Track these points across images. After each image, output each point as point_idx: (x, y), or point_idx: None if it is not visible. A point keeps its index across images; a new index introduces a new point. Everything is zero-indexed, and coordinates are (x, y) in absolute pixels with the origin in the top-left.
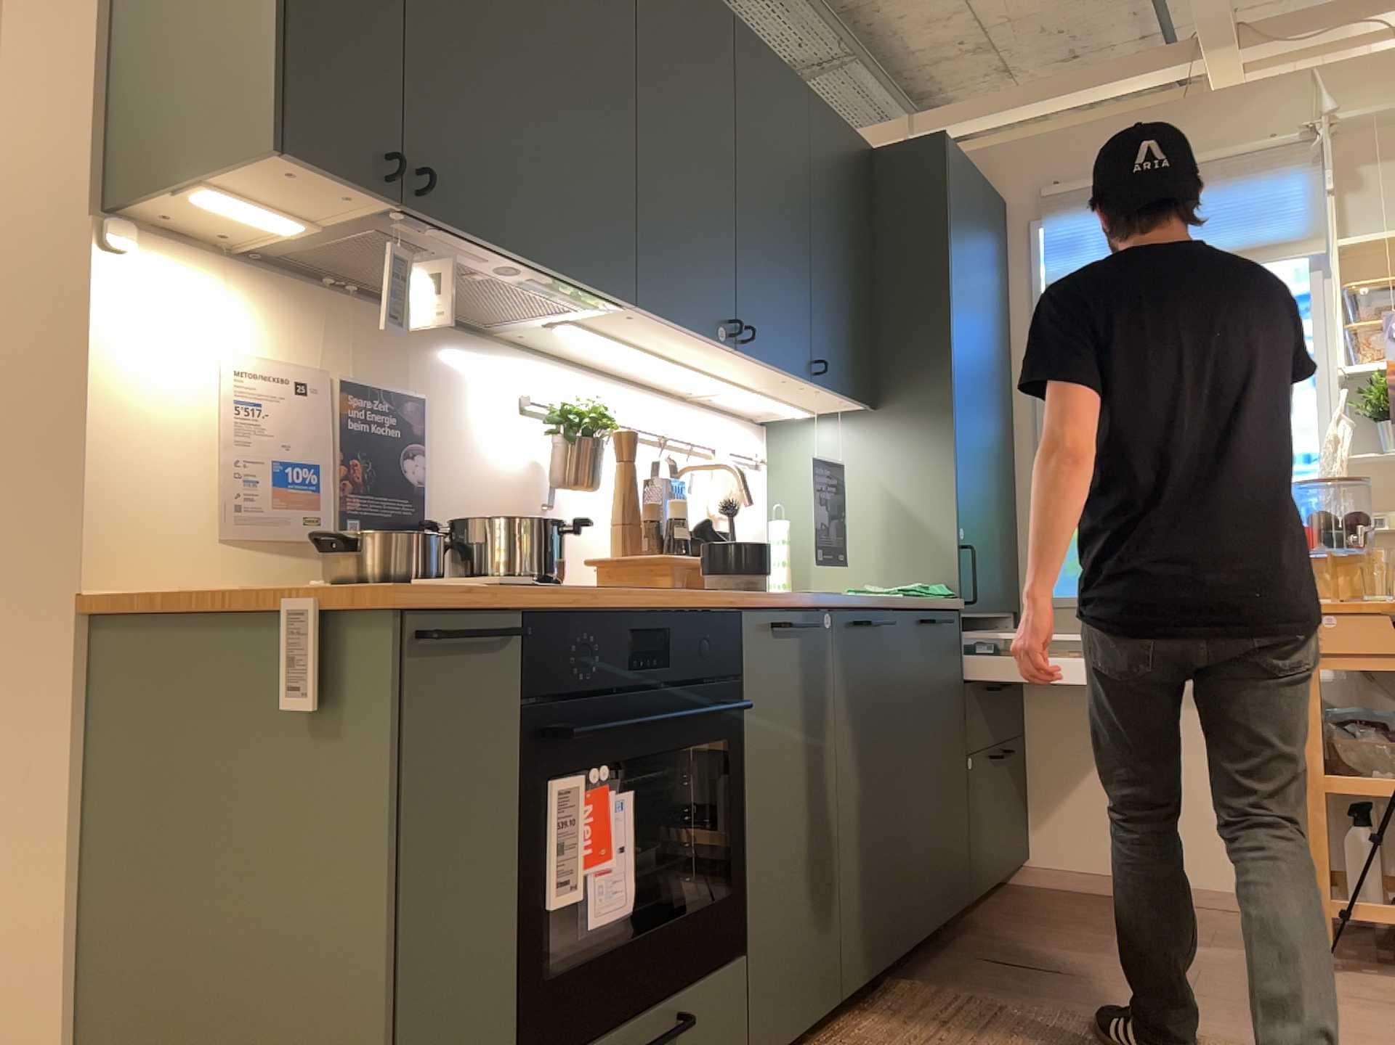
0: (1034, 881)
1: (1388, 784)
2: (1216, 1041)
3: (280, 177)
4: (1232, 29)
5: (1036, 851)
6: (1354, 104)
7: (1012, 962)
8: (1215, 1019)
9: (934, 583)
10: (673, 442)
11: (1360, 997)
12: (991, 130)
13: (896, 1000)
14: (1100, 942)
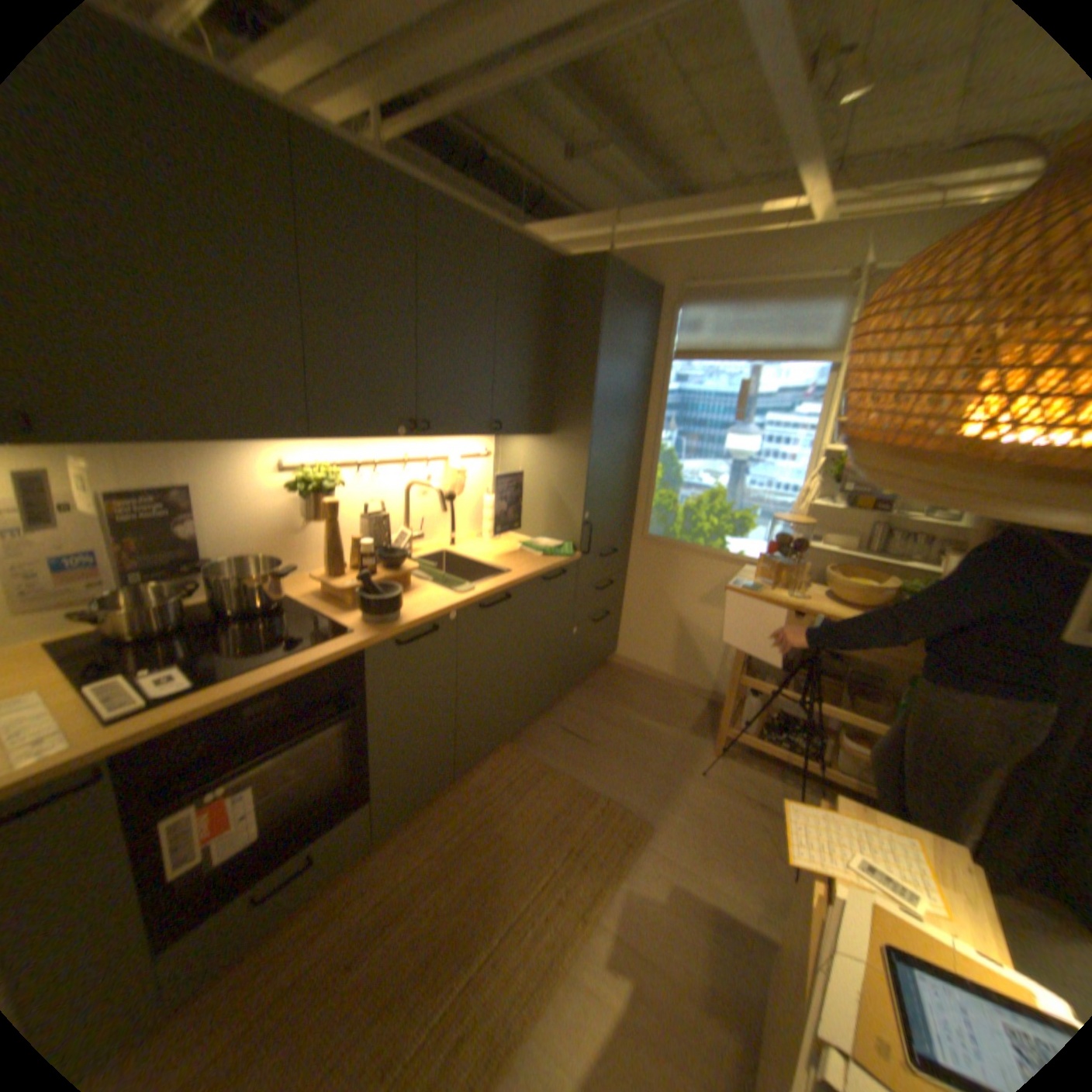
0: (614, 661)
1: (769, 688)
2: (630, 816)
3: None
4: (834, 174)
5: (618, 648)
6: (899, 250)
7: (570, 729)
8: (642, 793)
9: (566, 540)
10: (414, 458)
11: (721, 782)
12: (668, 225)
13: (497, 760)
14: (621, 717)
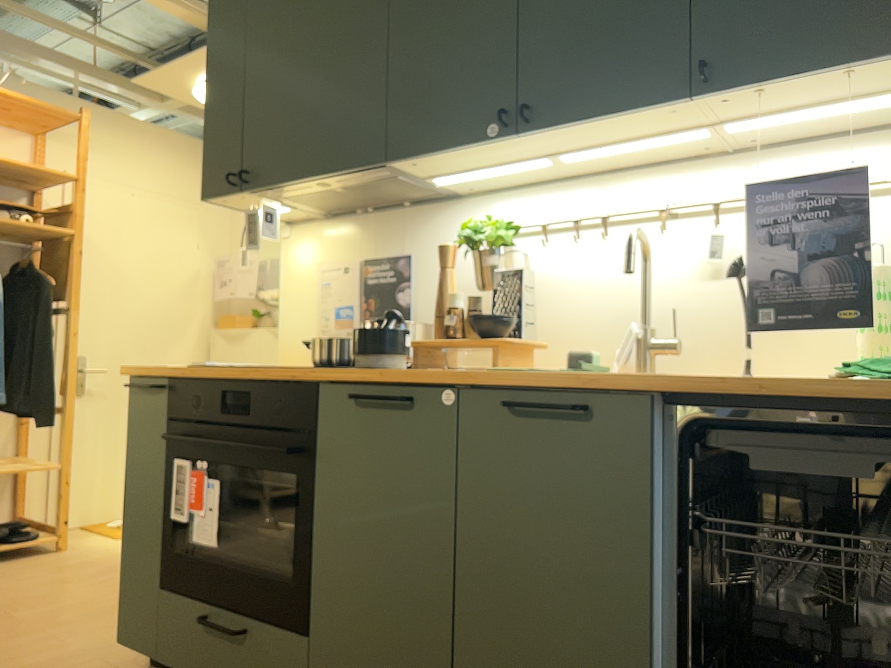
0: None
1: None
2: None
3: (228, 203)
4: None
5: None
6: None
7: None
8: None
9: None
10: (691, 211)
11: None
12: None
13: None
14: None
